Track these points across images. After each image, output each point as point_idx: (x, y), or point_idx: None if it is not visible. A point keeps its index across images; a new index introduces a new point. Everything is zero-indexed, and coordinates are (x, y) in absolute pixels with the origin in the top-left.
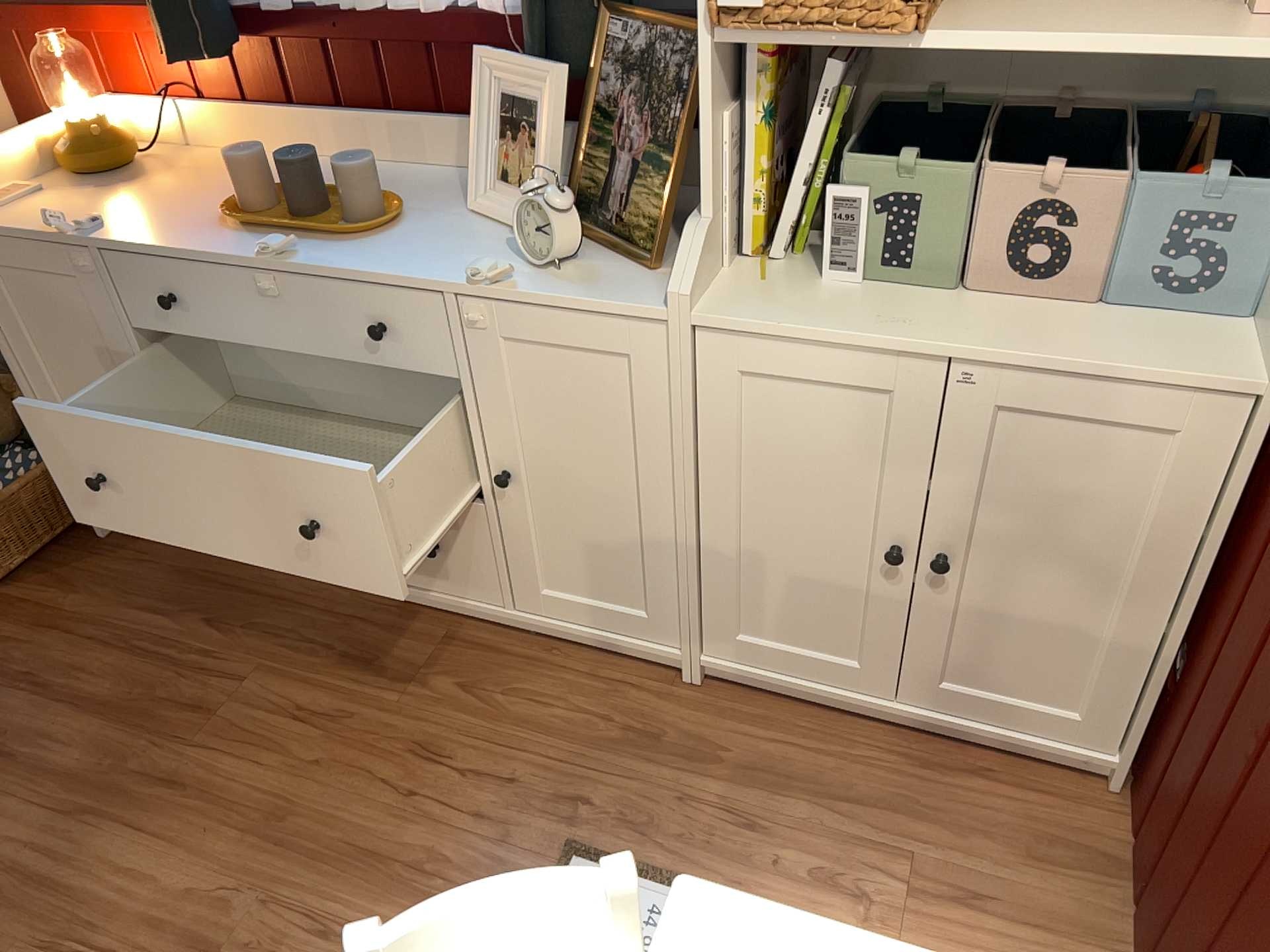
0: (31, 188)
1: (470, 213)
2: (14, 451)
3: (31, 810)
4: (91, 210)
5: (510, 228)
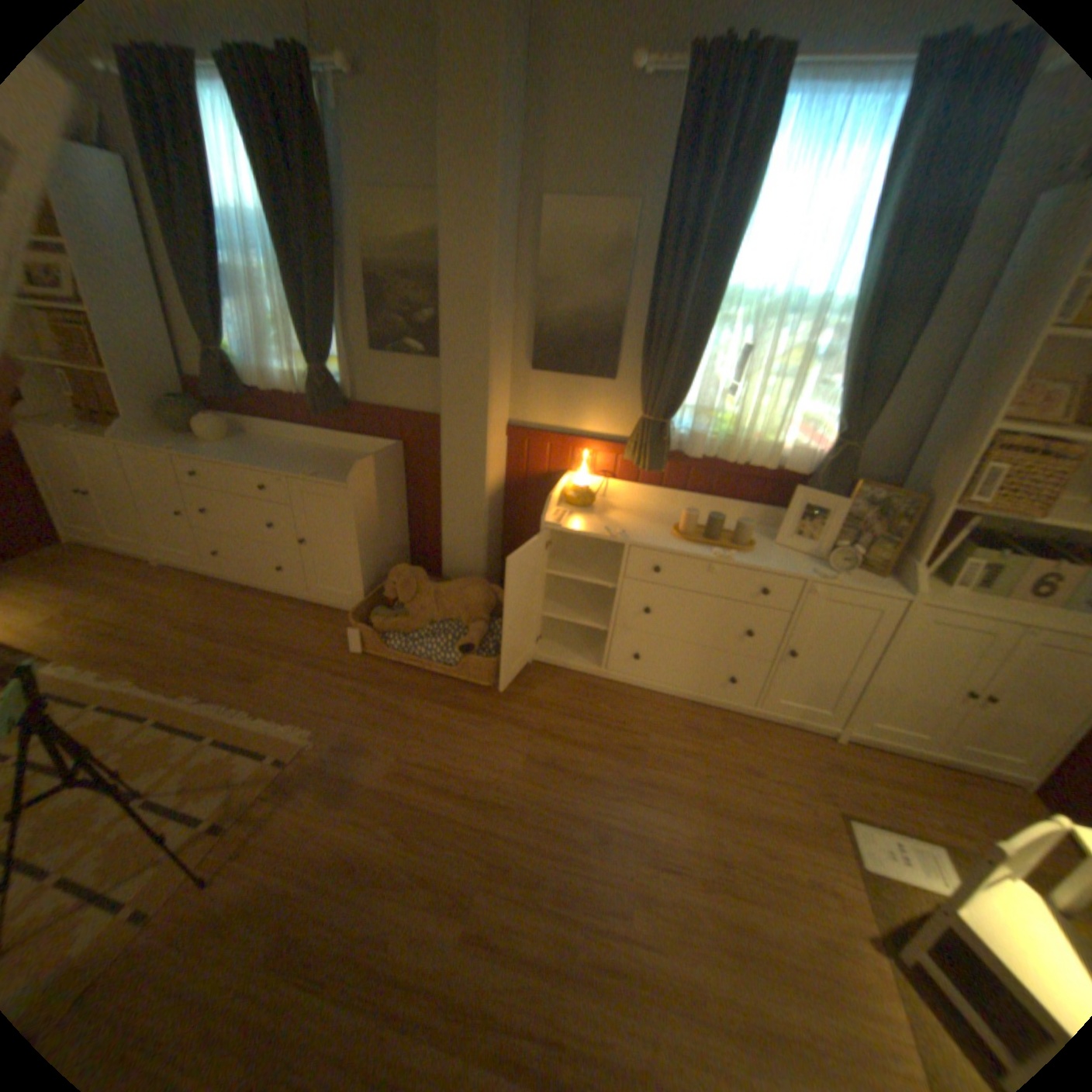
0: (564, 513)
1: (774, 546)
2: (496, 622)
3: (594, 800)
4: (604, 527)
5: (802, 555)
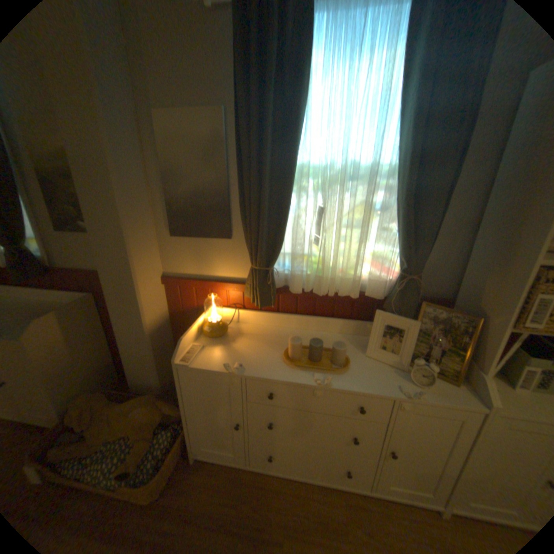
0: (199, 346)
1: (367, 358)
2: (160, 434)
3: None
4: (229, 357)
5: (389, 366)
